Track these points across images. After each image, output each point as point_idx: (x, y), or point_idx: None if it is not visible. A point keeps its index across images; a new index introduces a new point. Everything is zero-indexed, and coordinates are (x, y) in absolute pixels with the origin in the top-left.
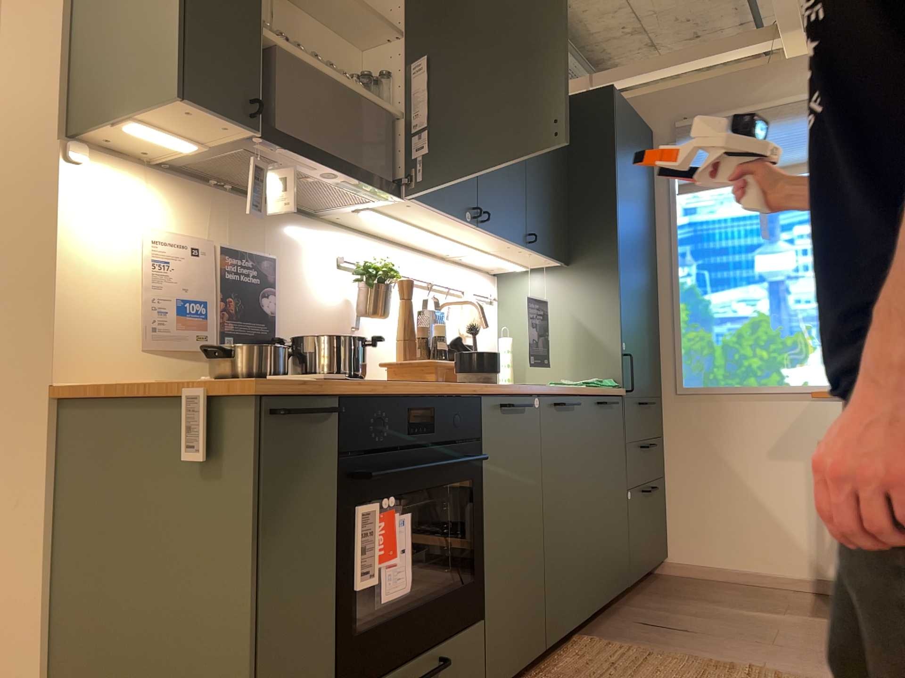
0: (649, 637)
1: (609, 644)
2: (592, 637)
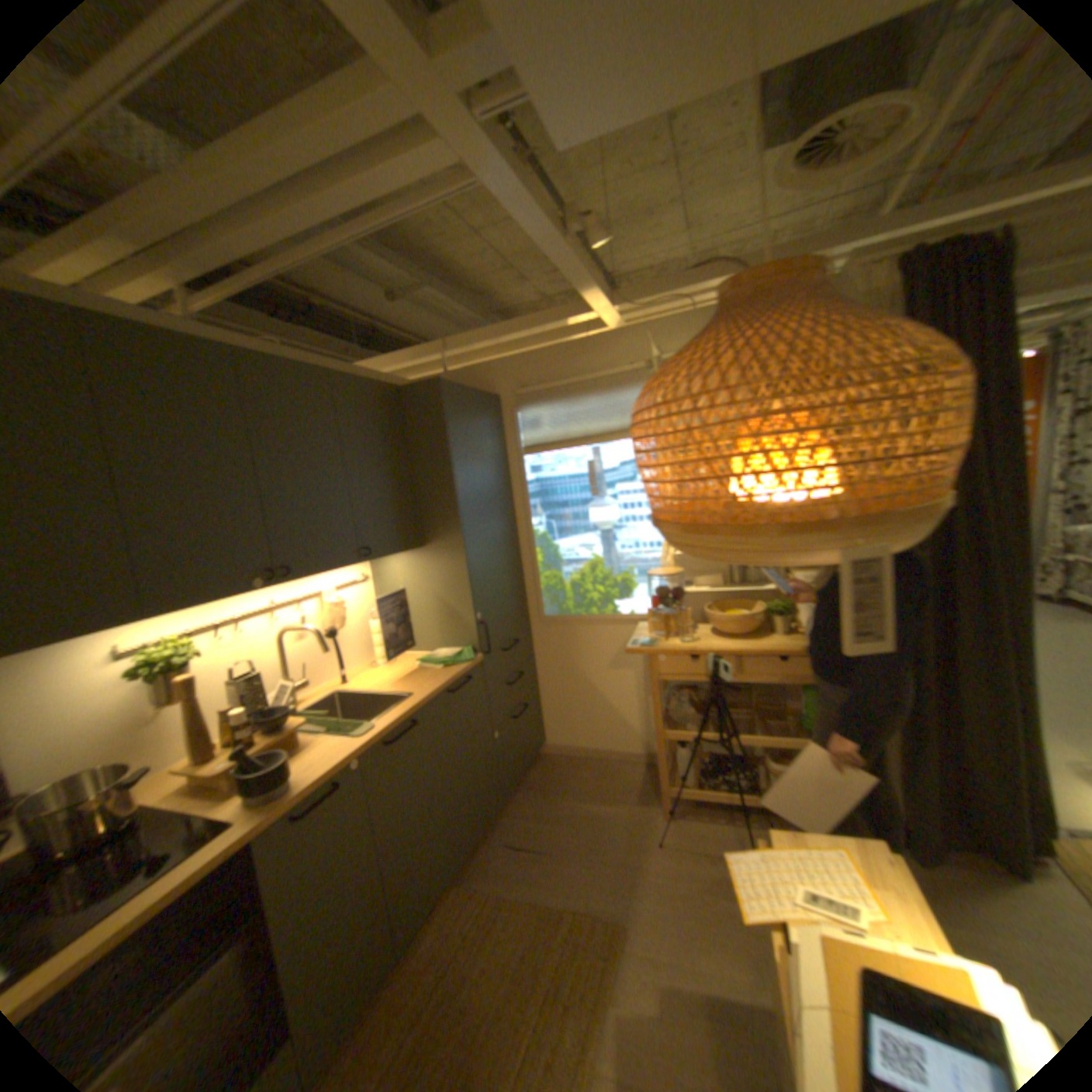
0: (508, 874)
1: (469, 901)
2: (461, 886)
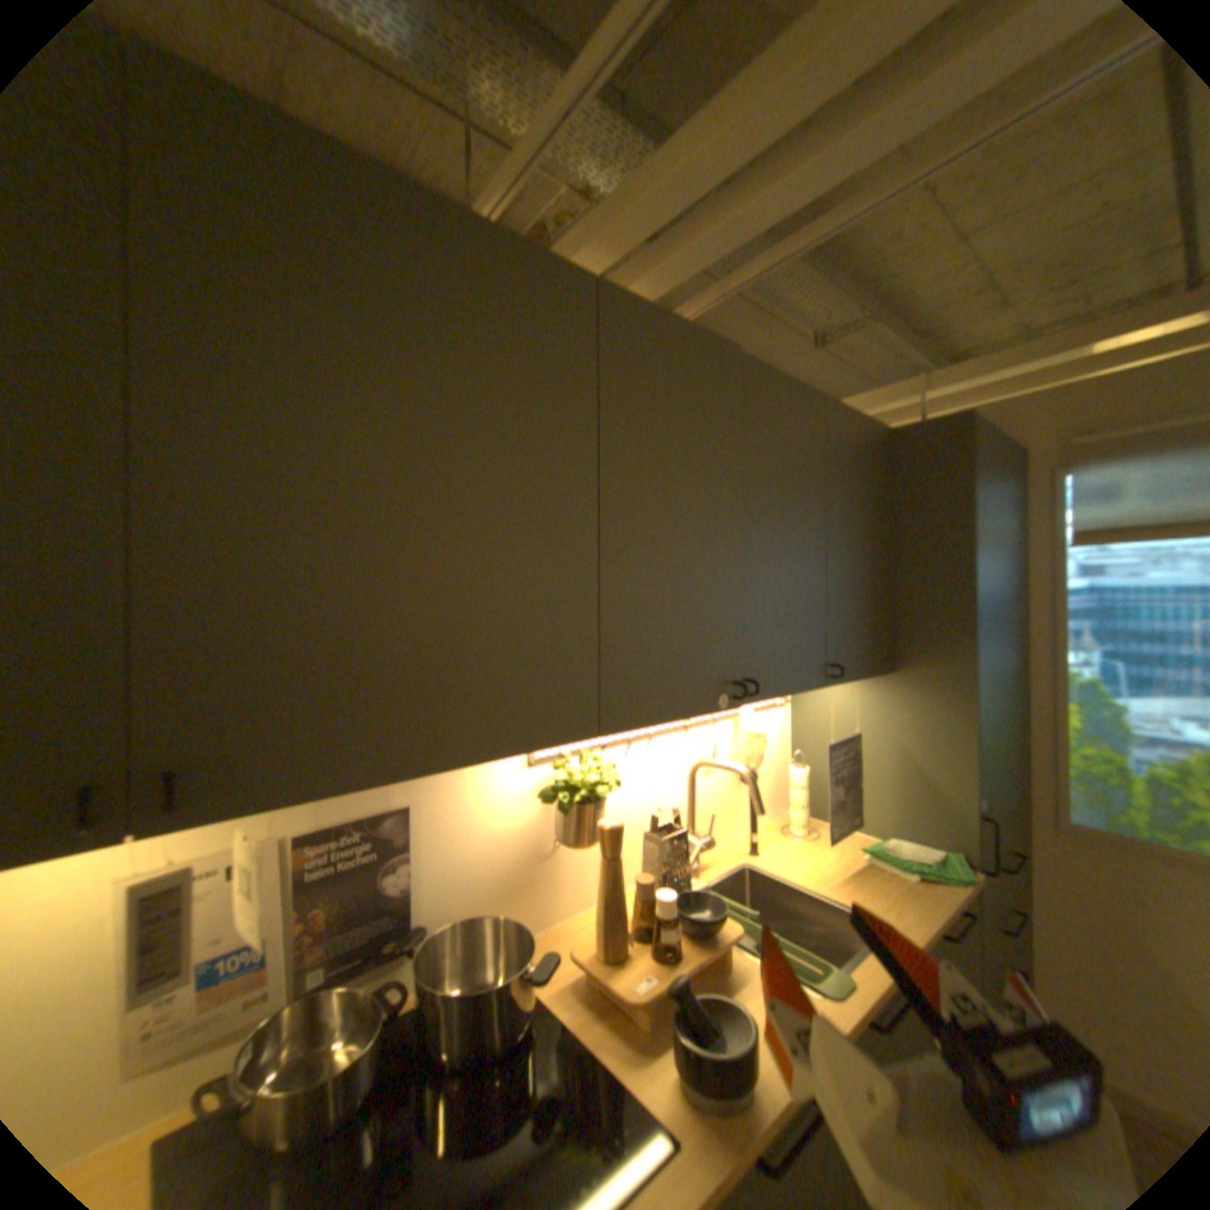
0: None
1: None
2: None
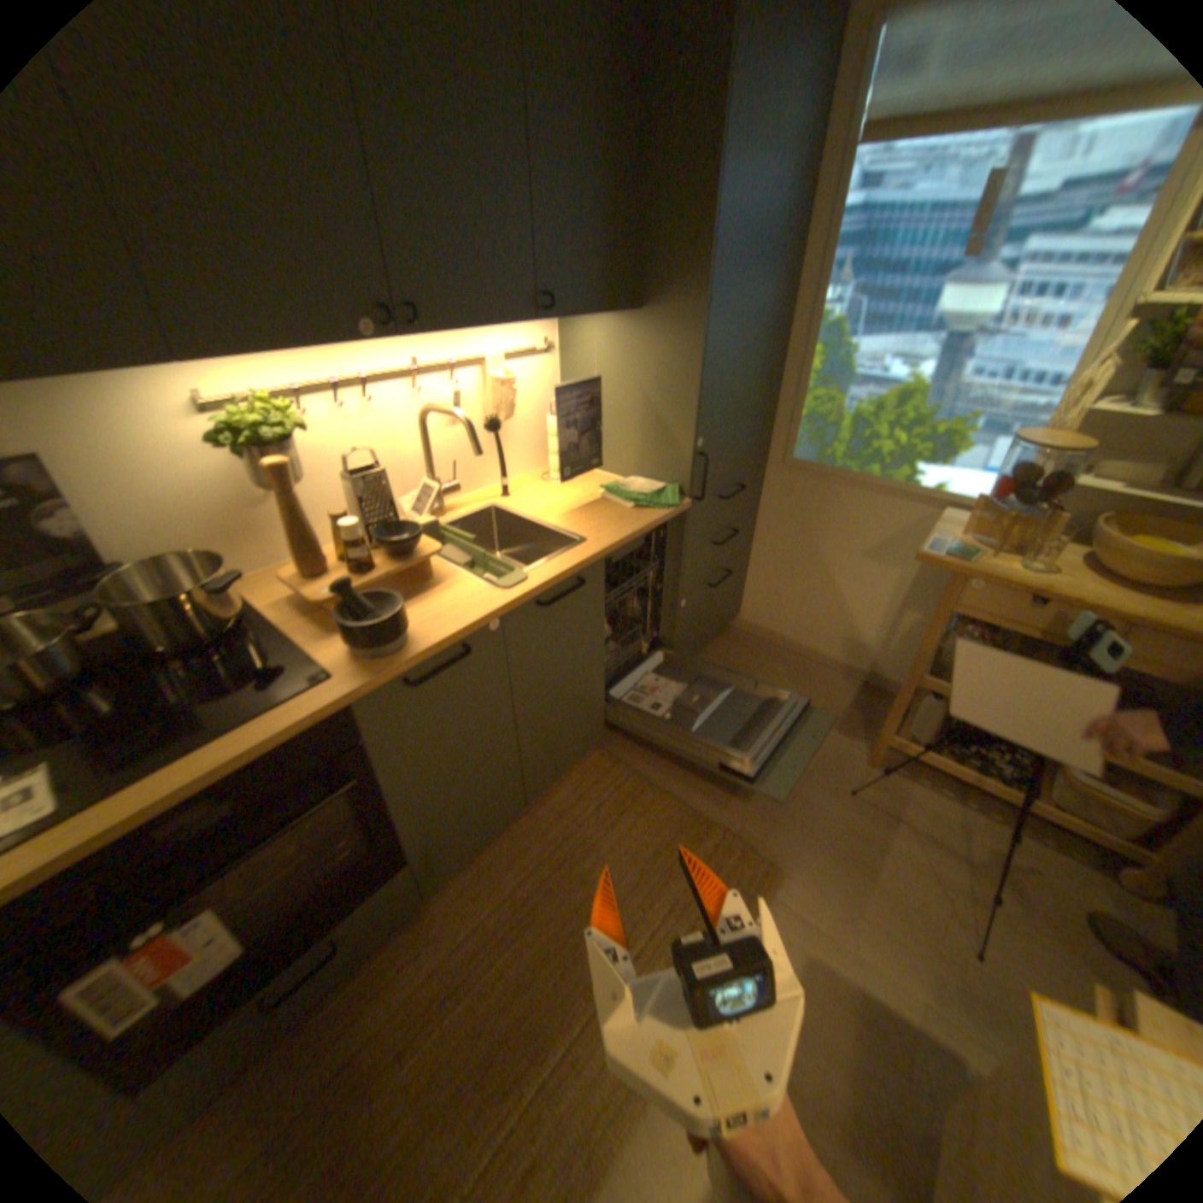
0: (659, 754)
1: (612, 769)
2: (606, 748)
